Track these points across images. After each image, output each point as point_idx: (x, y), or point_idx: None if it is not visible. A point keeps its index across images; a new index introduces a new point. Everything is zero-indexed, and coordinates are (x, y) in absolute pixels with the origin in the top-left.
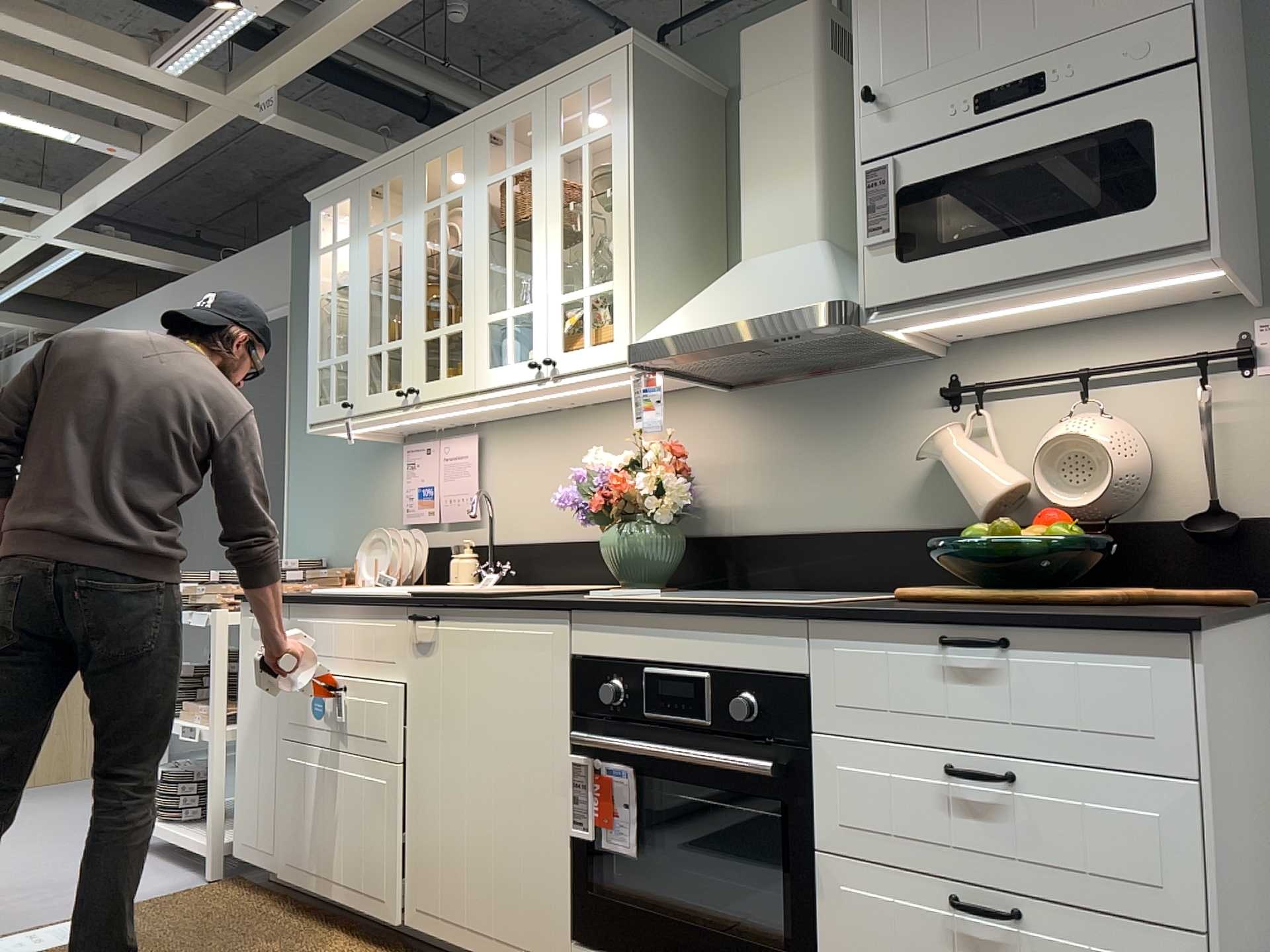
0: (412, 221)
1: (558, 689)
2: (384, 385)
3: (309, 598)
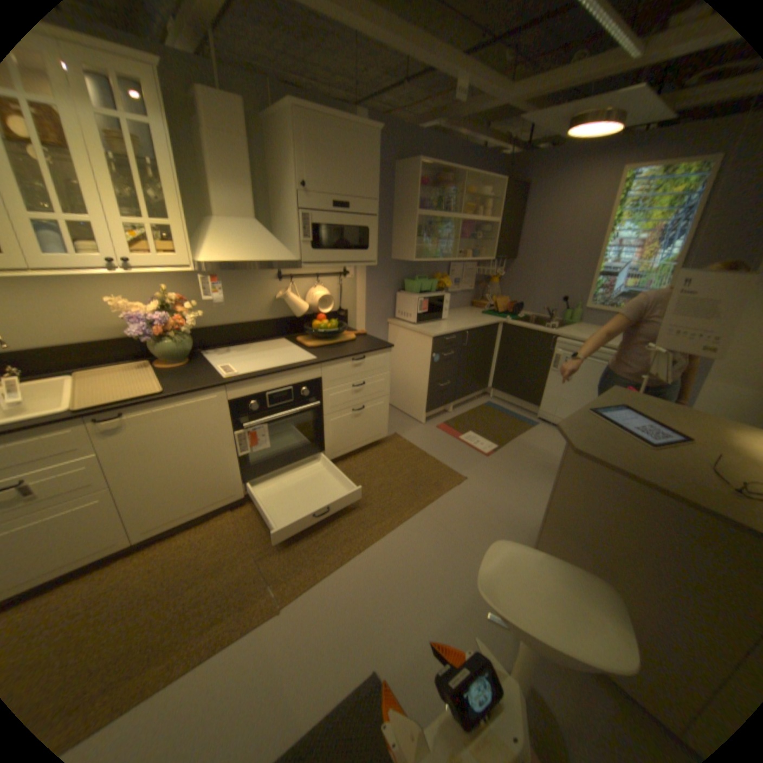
0: None
1: (223, 414)
2: None
3: None
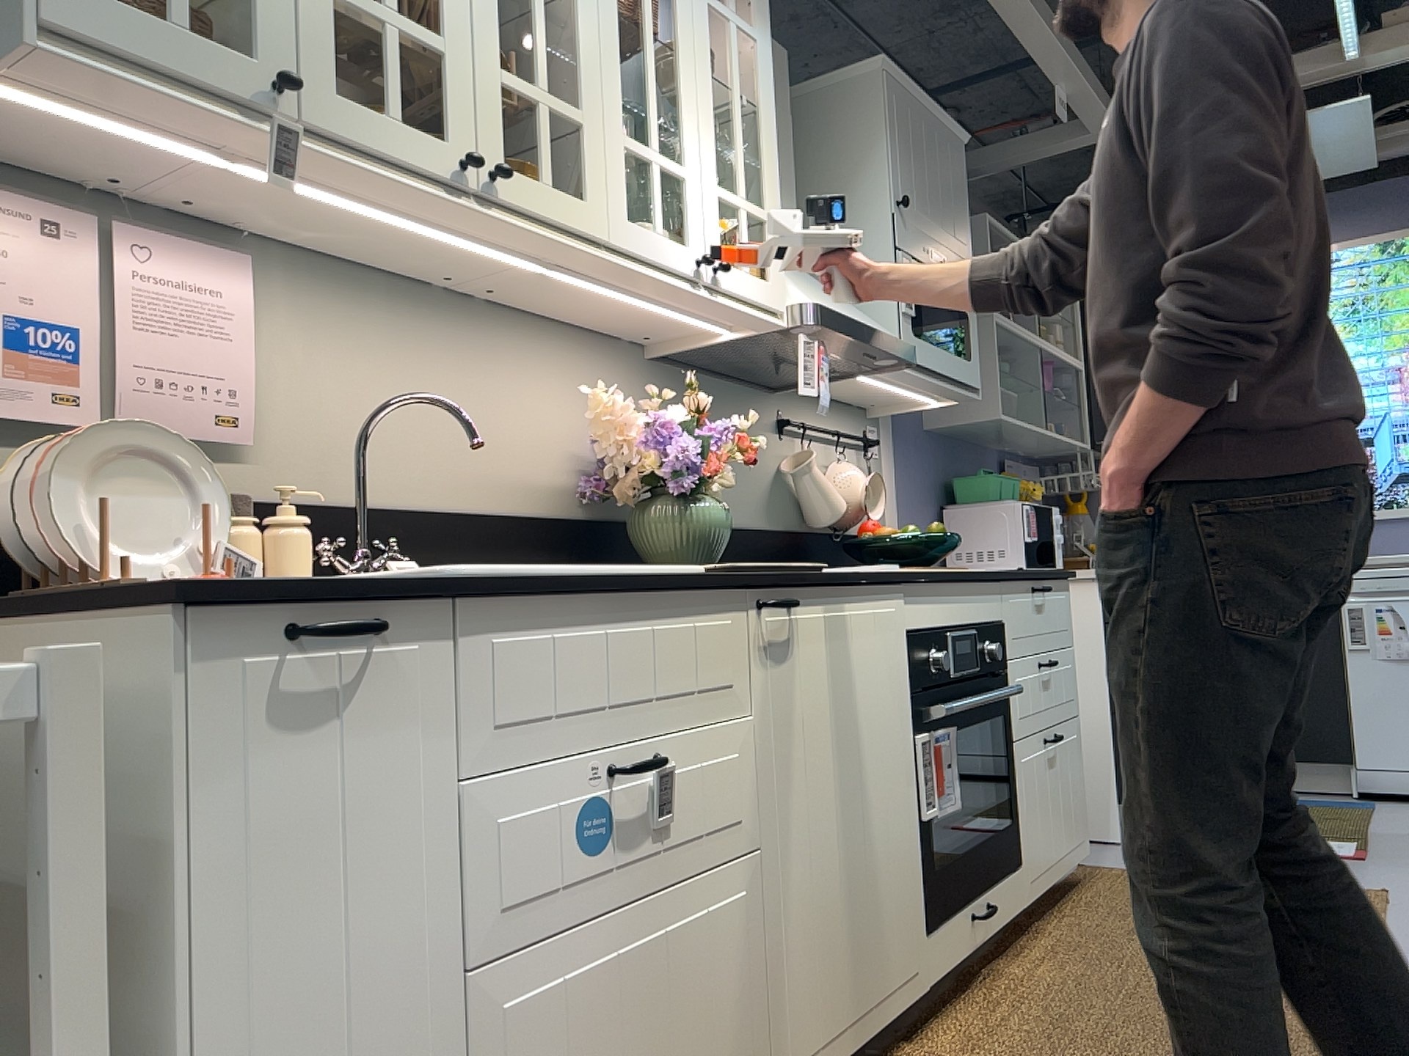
0: None
1: (904, 669)
2: (394, 105)
3: (546, 583)
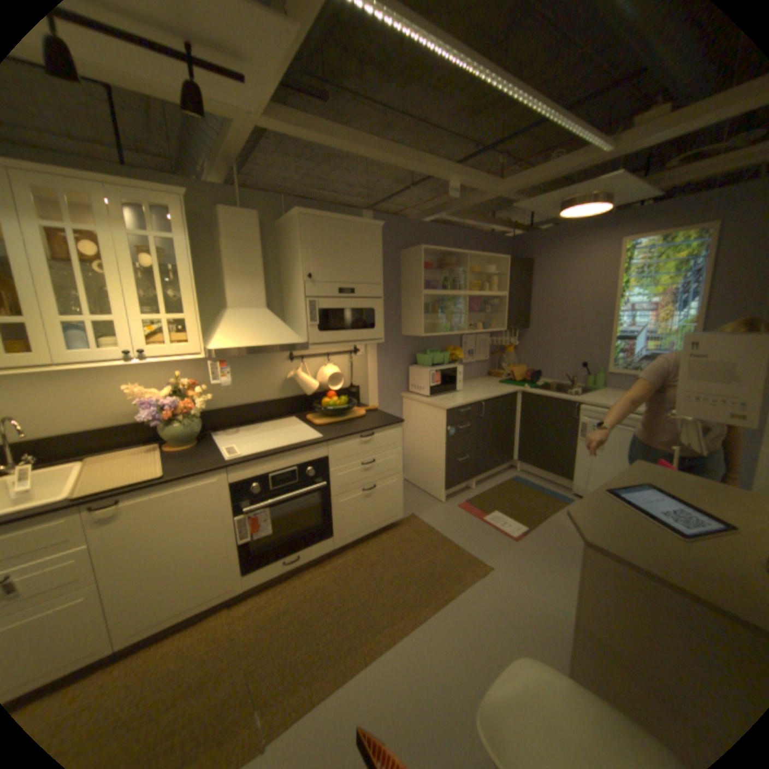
0: None
1: (223, 498)
2: None
3: None
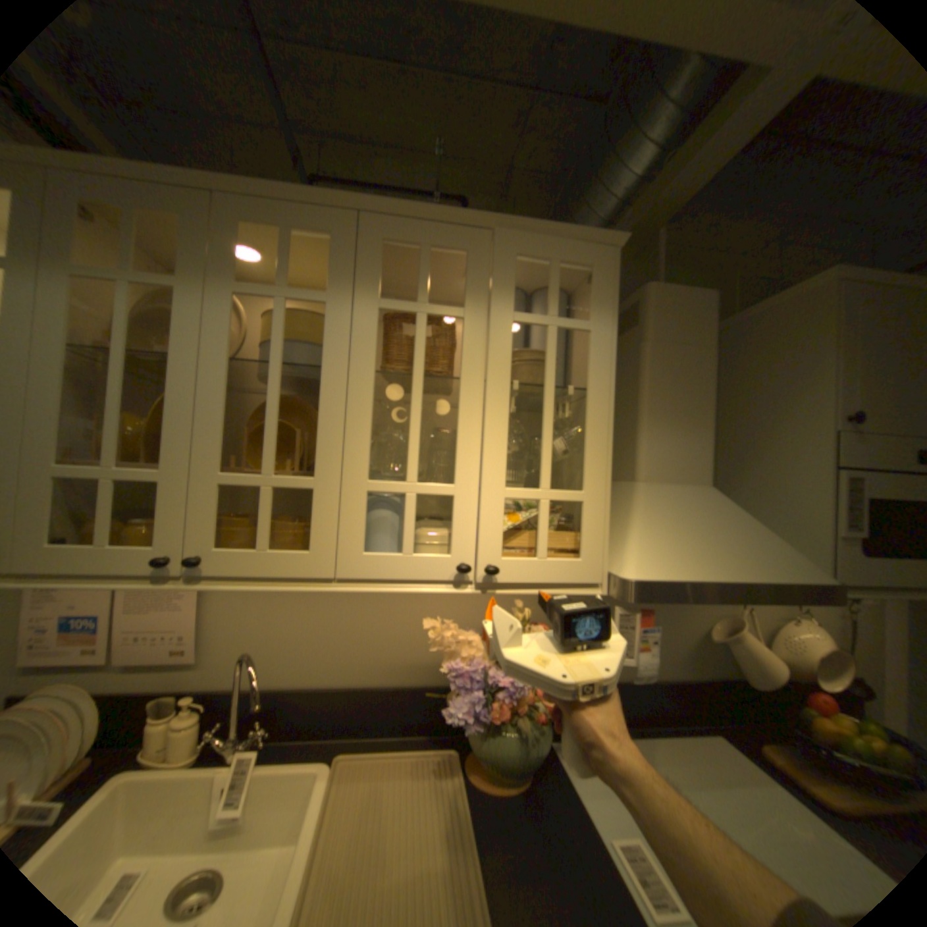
0: (201, 293)
1: None
2: (103, 534)
3: None
